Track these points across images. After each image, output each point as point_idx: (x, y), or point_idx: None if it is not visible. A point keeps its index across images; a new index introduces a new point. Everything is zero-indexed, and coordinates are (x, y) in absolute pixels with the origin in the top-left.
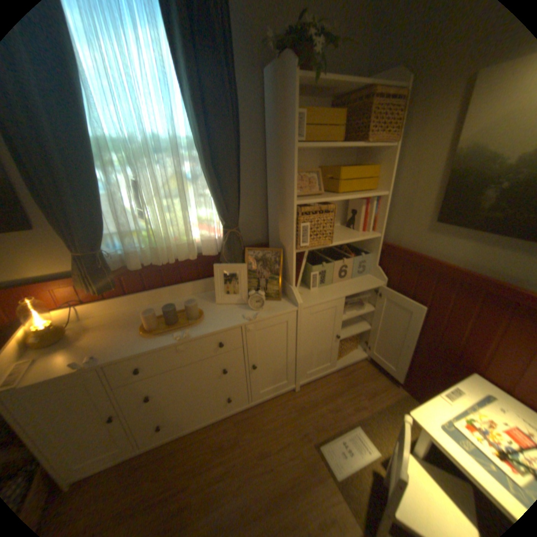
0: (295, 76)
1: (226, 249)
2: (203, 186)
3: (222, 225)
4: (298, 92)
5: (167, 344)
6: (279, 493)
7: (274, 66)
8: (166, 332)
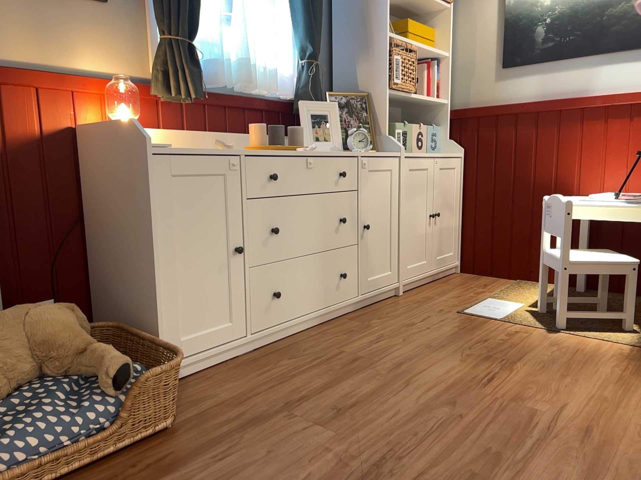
0: None
1: (311, 83)
2: (284, 8)
3: (300, 58)
4: None
5: (297, 152)
6: (449, 333)
7: None
8: (284, 147)
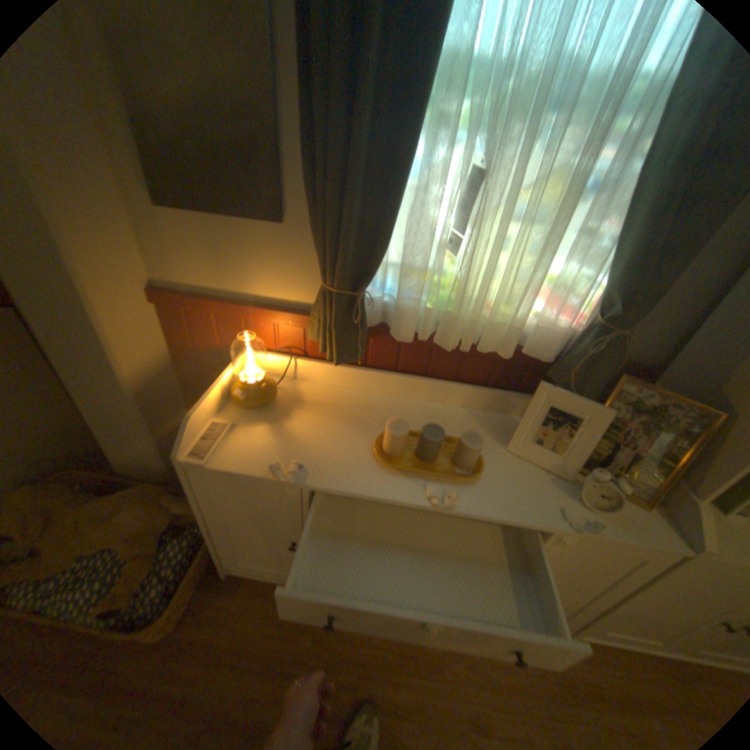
0: None
1: (586, 363)
2: (614, 212)
3: (602, 309)
4: None
5: (415, 499)
6: None
7: None
8: (416, 473)
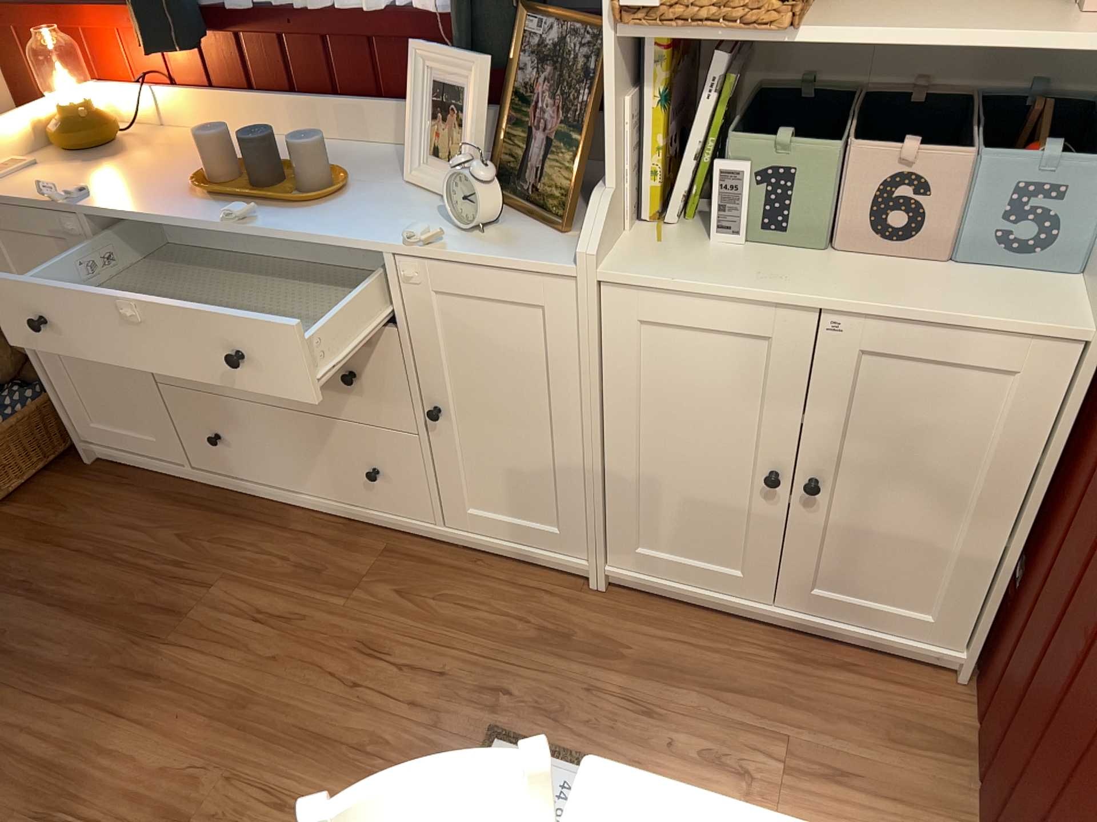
0: None
1: None
2: None
3: None
4: None
5: (208, 220)
6: (327, 732)
7: None
8: (228, 193)
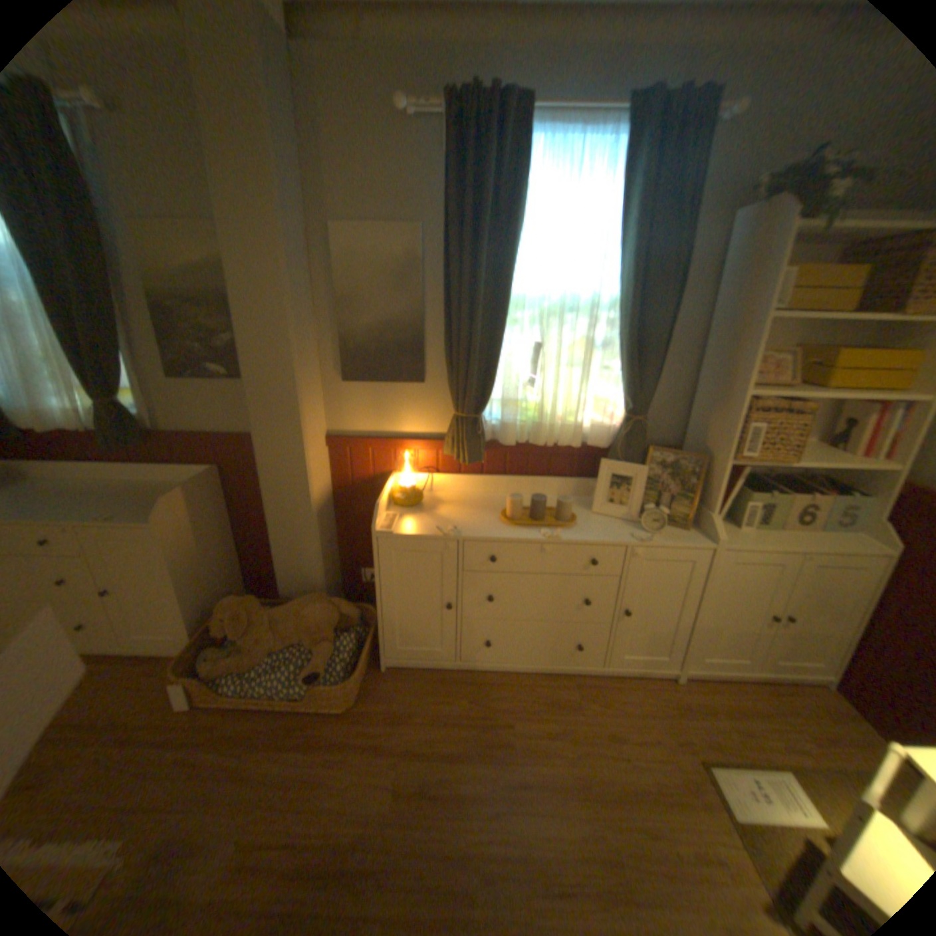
0: (790, 226)
1: (624, 441)
2: (613, 357)
3: (624, 409)
4: (791, 247)
5: (534, 538)
6: (637, 791)
7: (757, 210)
8: (531, 525)
